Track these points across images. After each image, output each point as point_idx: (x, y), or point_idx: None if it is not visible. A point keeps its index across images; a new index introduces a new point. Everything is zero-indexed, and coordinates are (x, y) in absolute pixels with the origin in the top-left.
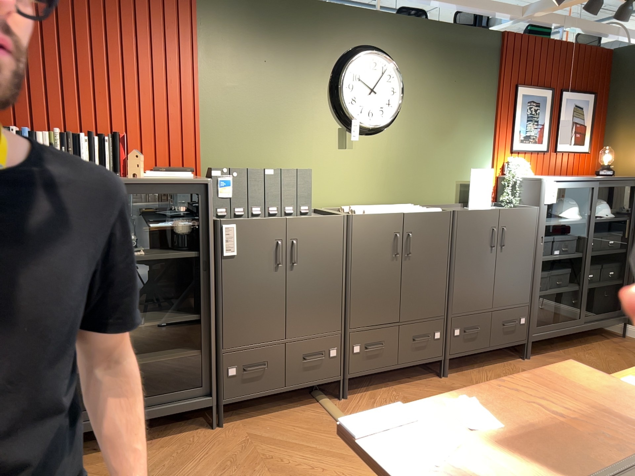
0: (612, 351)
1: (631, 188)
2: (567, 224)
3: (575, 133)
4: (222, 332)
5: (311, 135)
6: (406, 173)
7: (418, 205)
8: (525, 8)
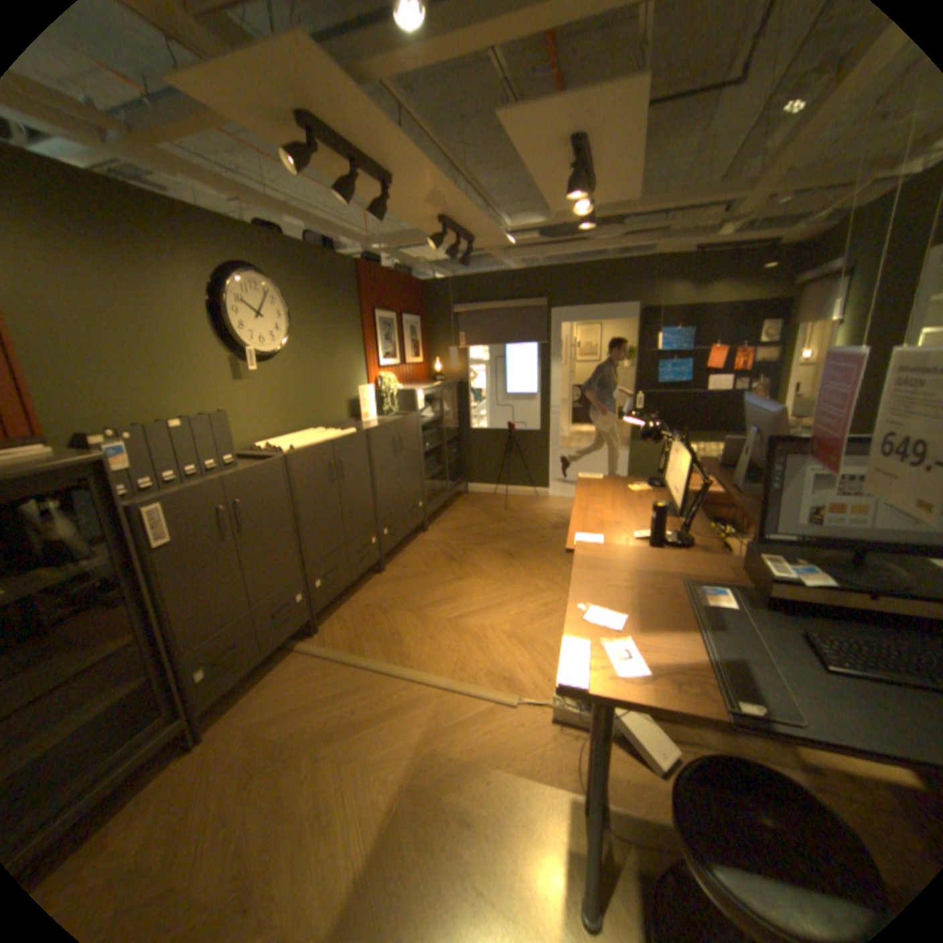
0: (468, 506)
1: (456, 388)
2: (431, 423)
3: (414, 349)
4: (177, 638)
5: (200, 368)
6: (305, 399)
7: (323, 428)
8: (369, 238)
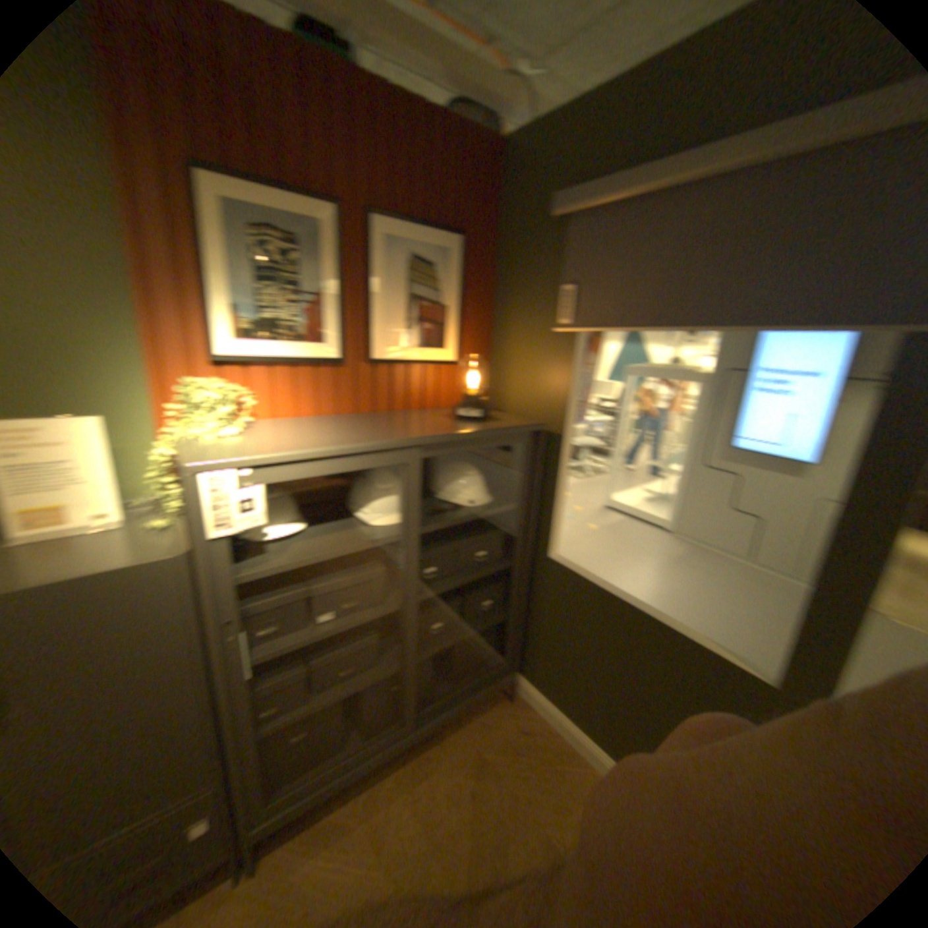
0: (463, 779)
1: (524, 440)
2: (335, 555)
3: (417, 318)
4: None
5: None
6: None
7: None
8: None
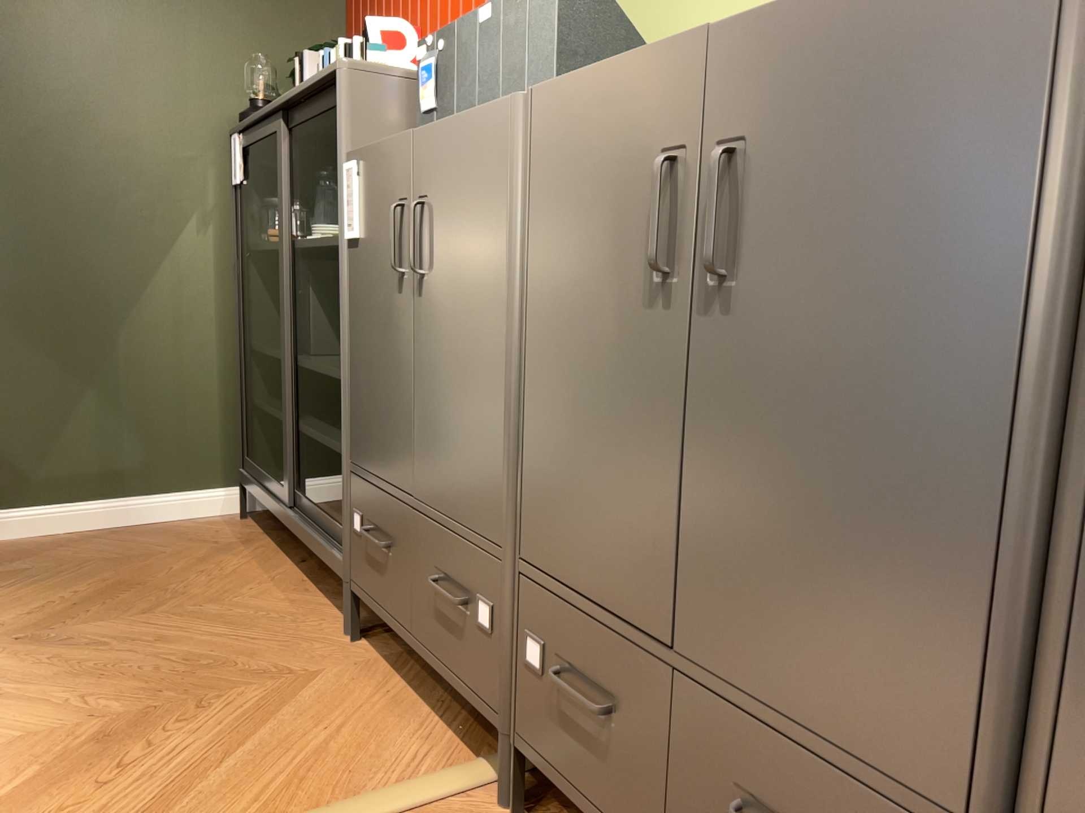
0: None
1: None
2: None
3: None
4: (349, 419)
5: None
6: None
7: None
8: None
